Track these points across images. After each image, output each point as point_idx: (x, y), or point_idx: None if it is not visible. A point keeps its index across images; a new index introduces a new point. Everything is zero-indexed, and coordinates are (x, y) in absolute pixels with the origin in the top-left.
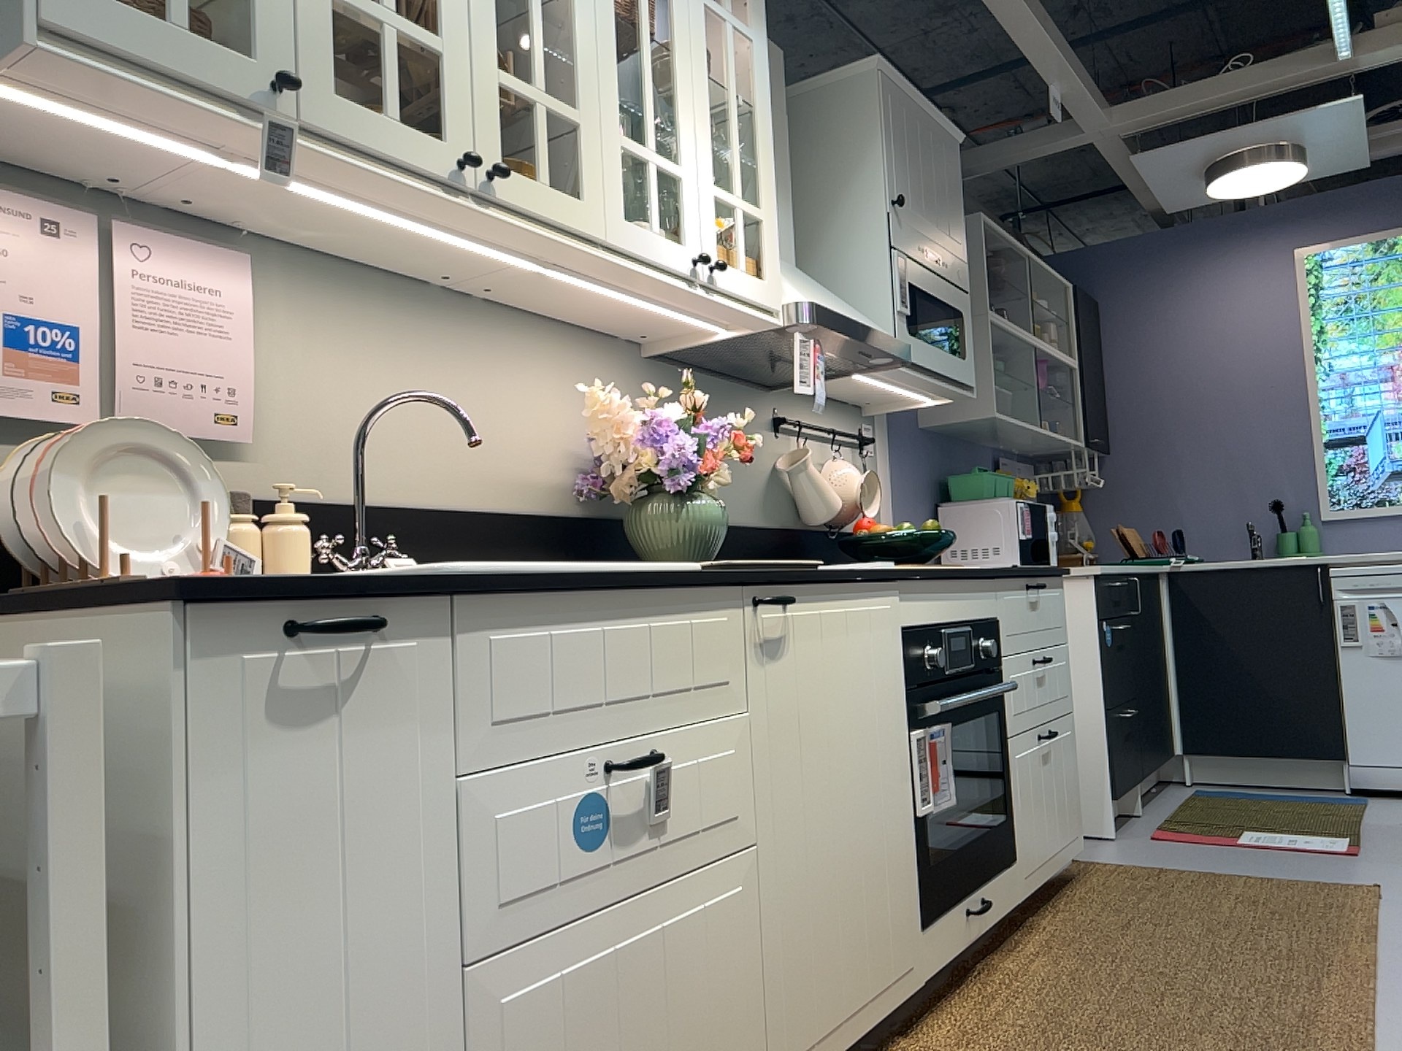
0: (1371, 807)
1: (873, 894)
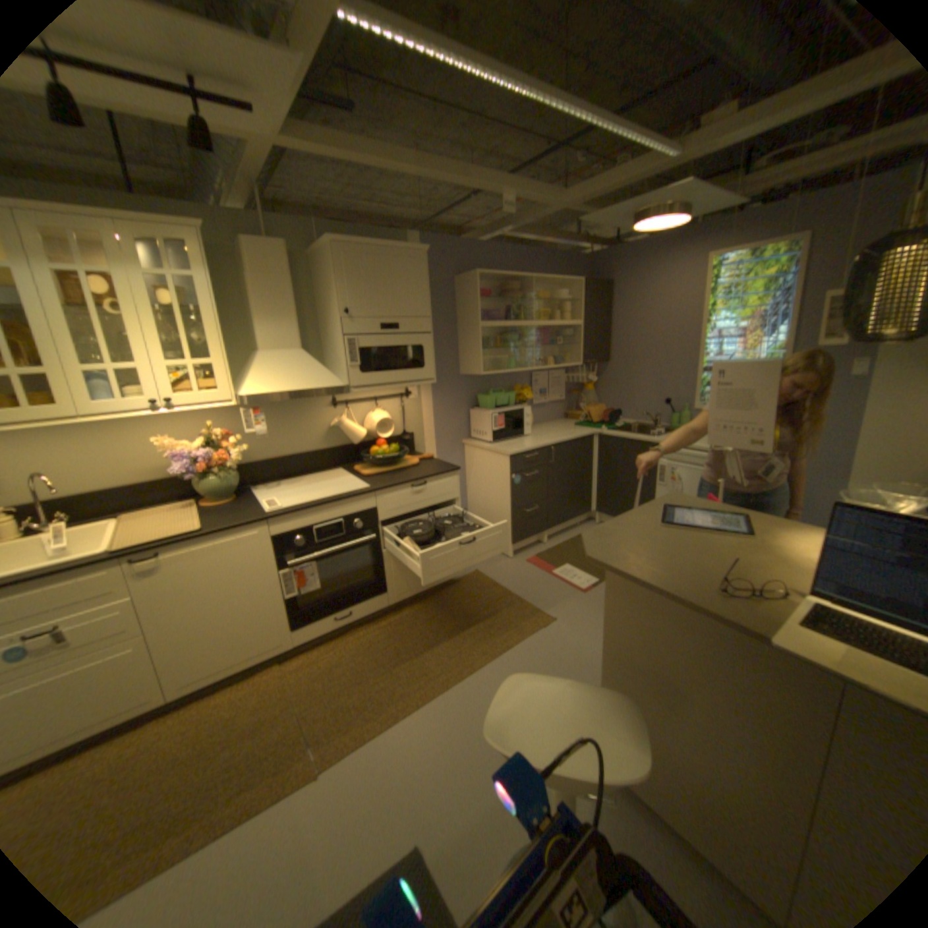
0: None
1: (245, 632)
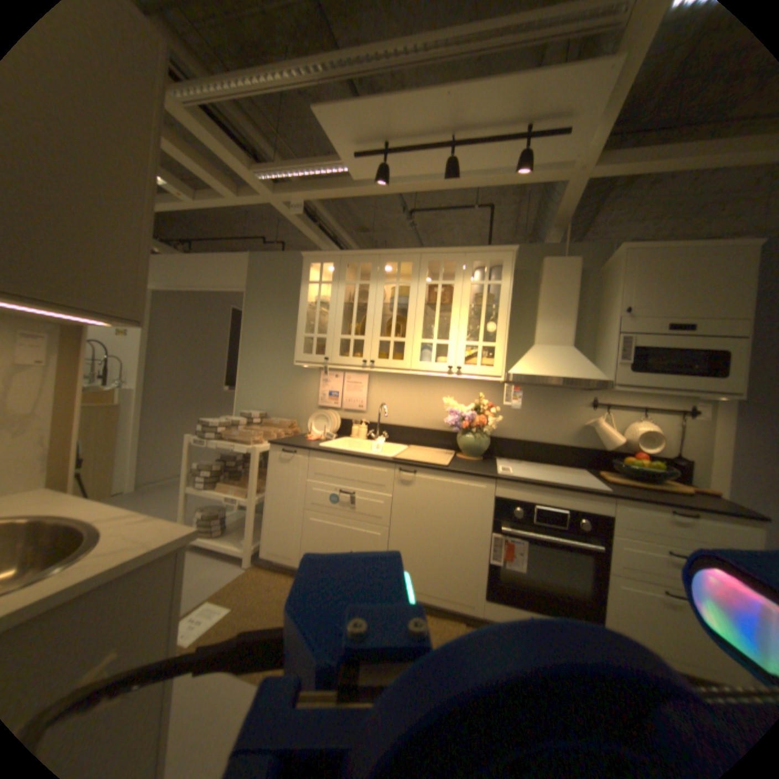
0: None
1: (449, 571)
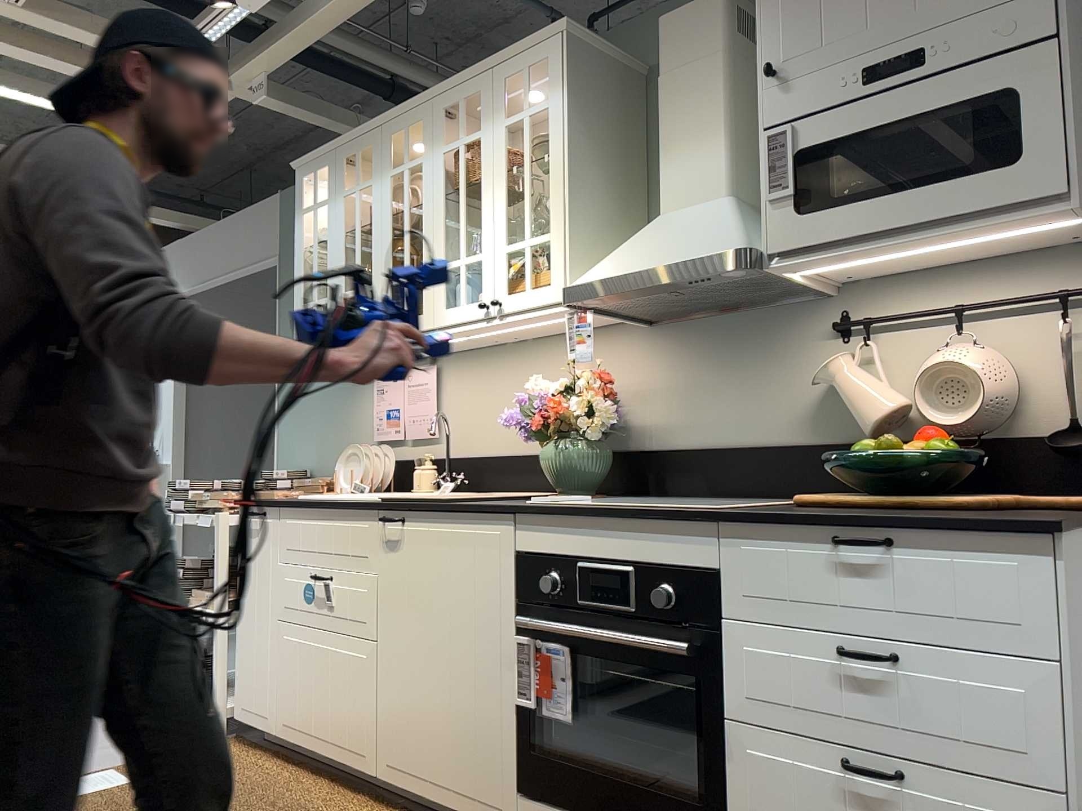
0: None
1: (460, 726)
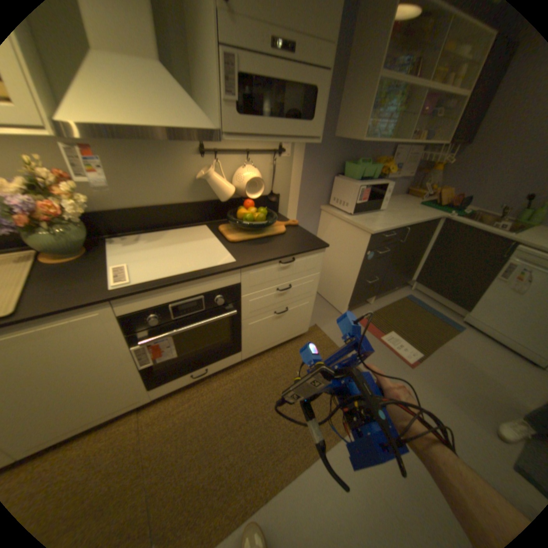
0: (460, 336)
1: (96, 398)
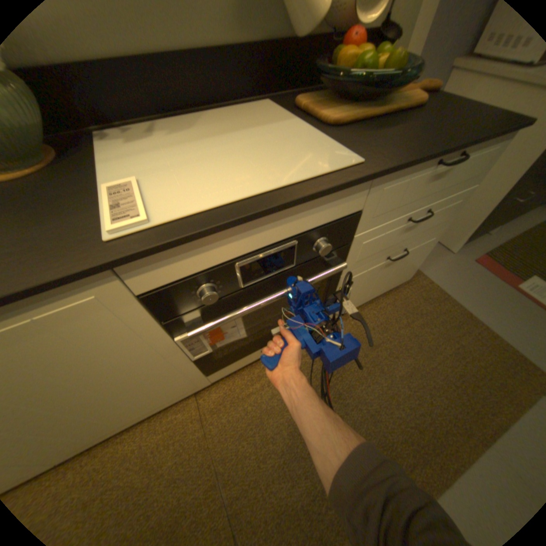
0: None
1: (135, 398)
